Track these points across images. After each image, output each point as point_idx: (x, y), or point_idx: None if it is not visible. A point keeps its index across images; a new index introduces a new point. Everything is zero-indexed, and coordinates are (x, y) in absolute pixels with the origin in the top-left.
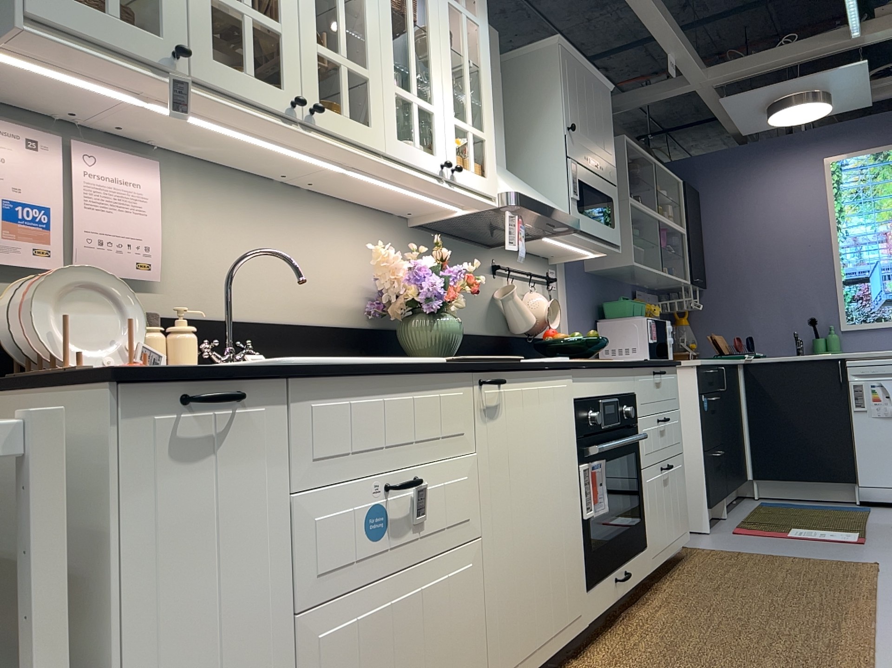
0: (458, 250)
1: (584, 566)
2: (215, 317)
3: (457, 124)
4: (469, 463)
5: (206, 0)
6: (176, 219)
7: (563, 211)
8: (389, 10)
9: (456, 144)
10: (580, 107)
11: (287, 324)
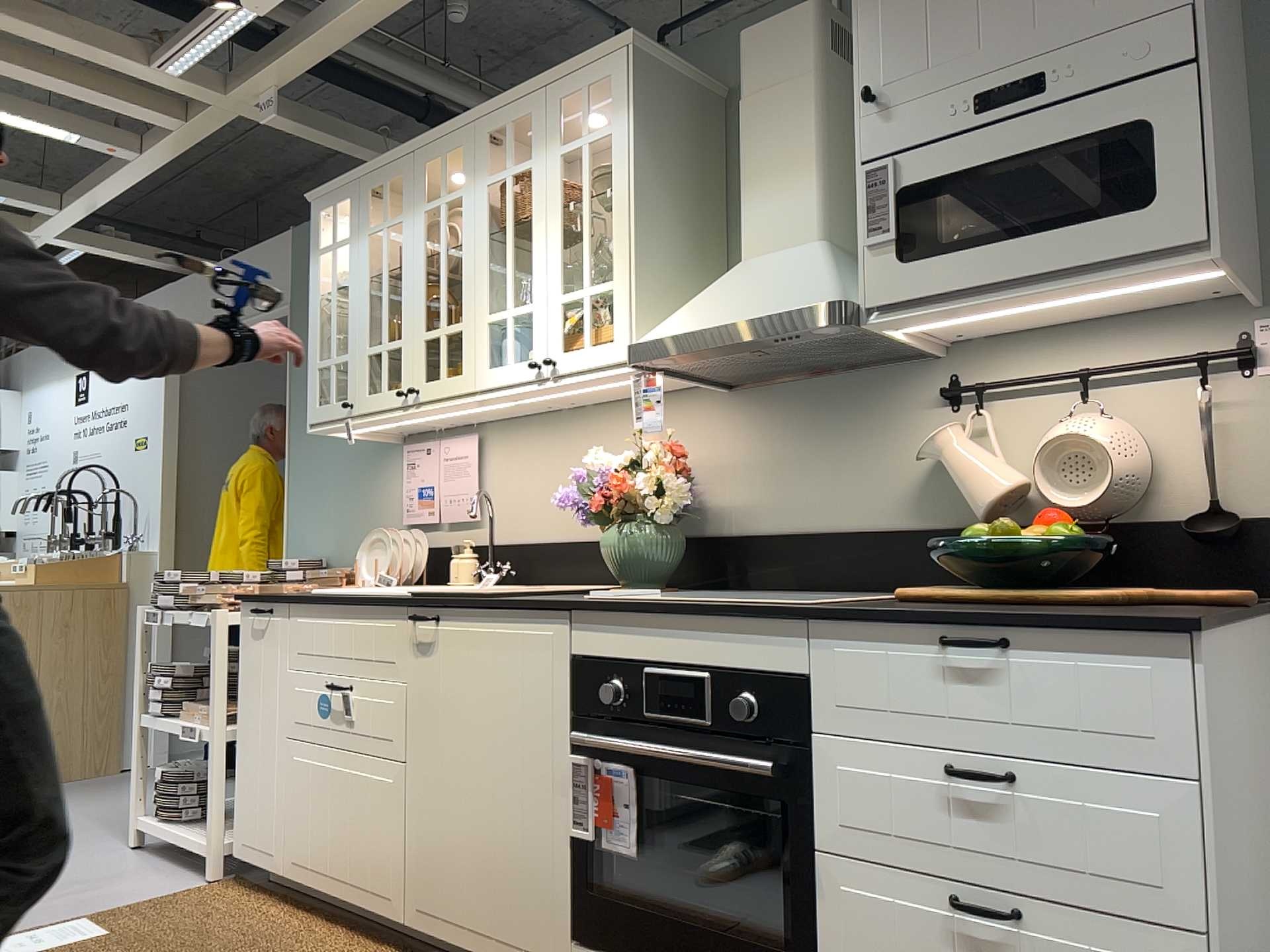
0: (833, 391)
1: (574, 905)
2: (513, 542)
3: (563, 300)
4: (397, 690)
5: (365, 359)
6: (493, 470)
7: (790, 304)
8: (484, 242)
9: (560, 326)
10: (929, 7)
11: (565, 542)
